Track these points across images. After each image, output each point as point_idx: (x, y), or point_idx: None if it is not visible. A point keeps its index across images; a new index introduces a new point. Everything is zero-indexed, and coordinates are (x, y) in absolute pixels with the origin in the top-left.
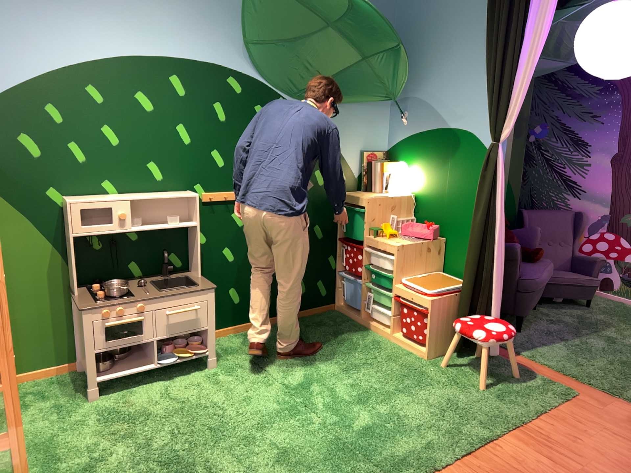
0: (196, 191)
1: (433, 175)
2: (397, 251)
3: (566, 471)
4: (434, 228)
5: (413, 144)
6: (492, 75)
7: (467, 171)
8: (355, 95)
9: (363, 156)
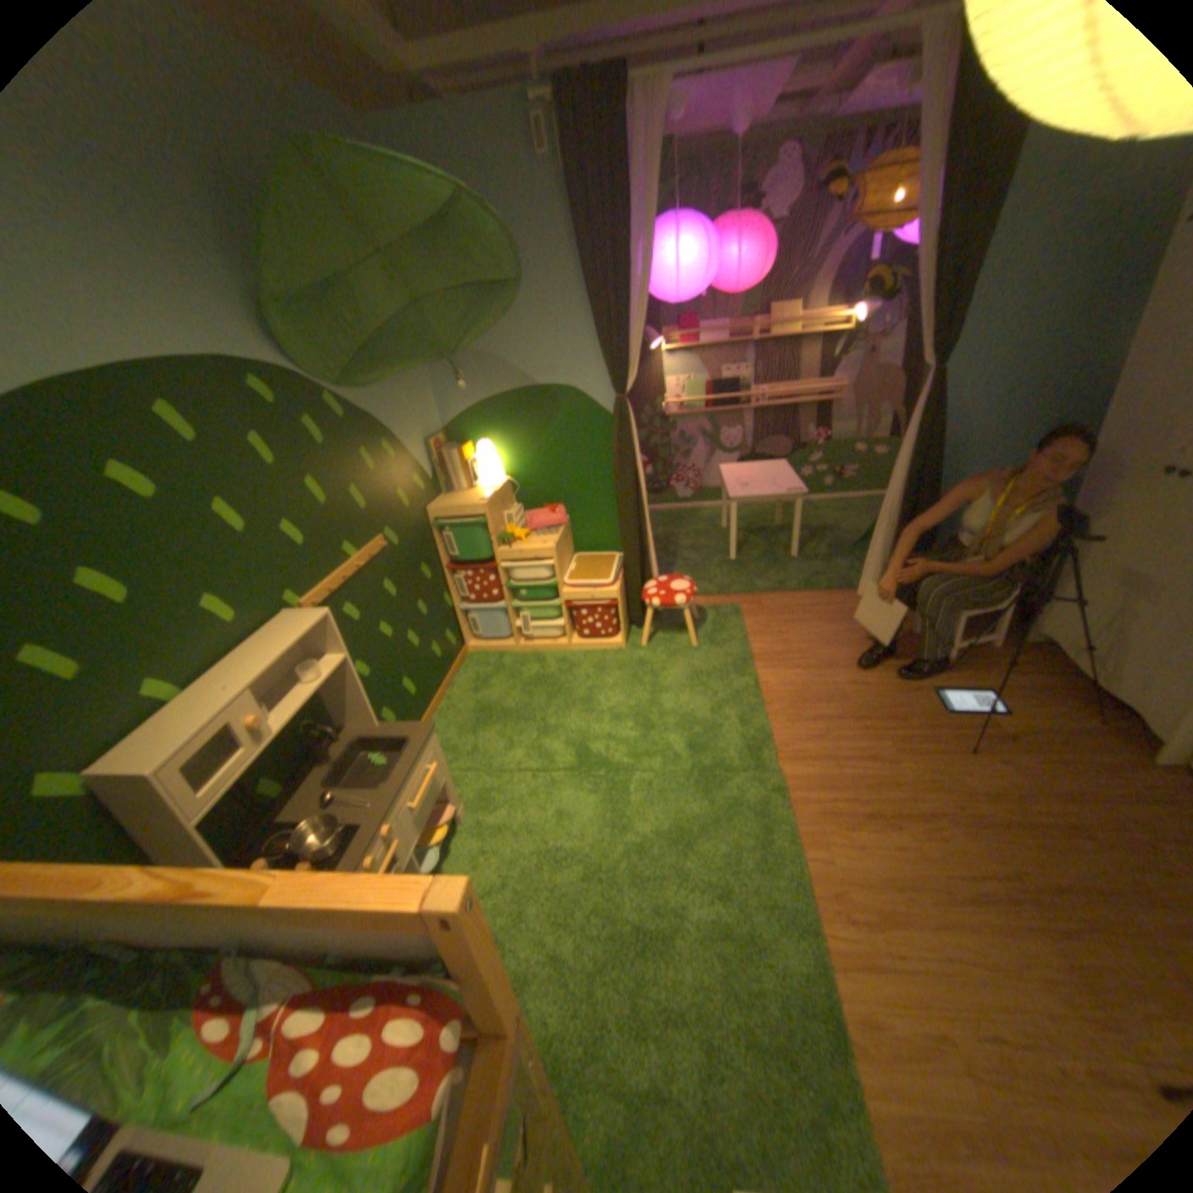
0: (287, 606)
1: (528, 449)
2: (553, 555)
3: (812, 671)
4: (563, 512)
5: (483, 415)
6: (602, 315)
7: (577, 435)
8: (405, 364)
9: (428, 449)
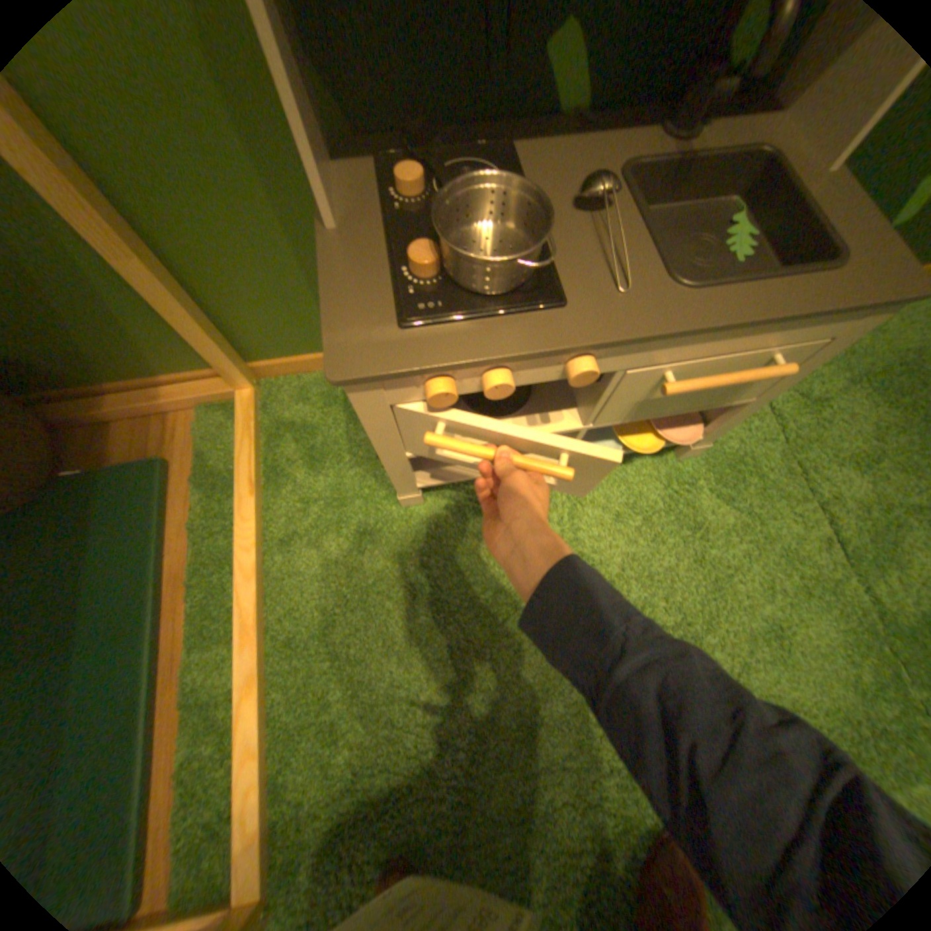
0: None
1: None
2: None
3: None
4: None
5: None
6: None
7: None
8: None
9: None
